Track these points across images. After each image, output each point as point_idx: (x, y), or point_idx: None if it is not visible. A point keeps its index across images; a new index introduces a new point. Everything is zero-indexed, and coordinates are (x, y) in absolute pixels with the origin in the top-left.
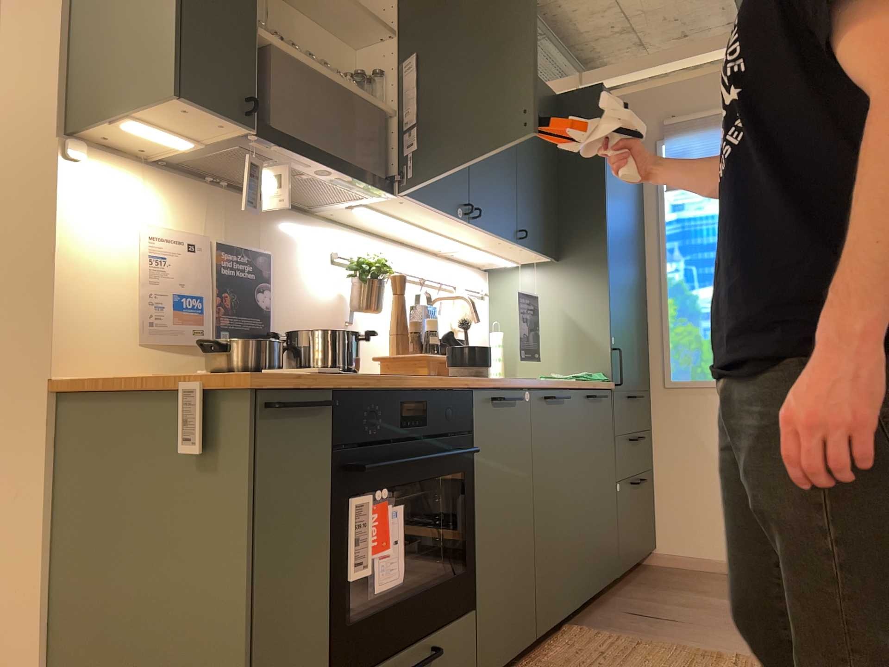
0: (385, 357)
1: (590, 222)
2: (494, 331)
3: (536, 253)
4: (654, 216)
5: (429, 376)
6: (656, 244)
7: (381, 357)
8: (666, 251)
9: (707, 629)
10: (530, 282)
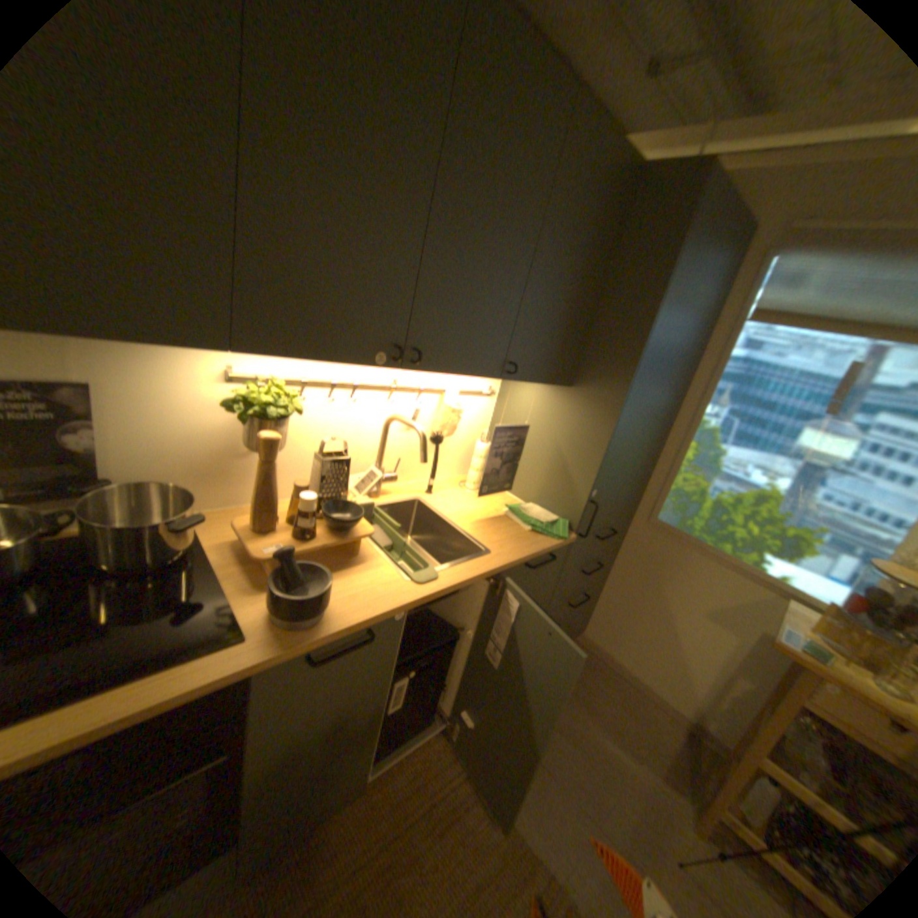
0: (237, 532)
1: (620, 356)
2: (482, 438)
3: (537, 382)
4: (722, 345)
5: (153, 674)
6: (708, 378)
7: (235, 527)
8: (715, 391)
9: (557, 794)
10: (537, 397)
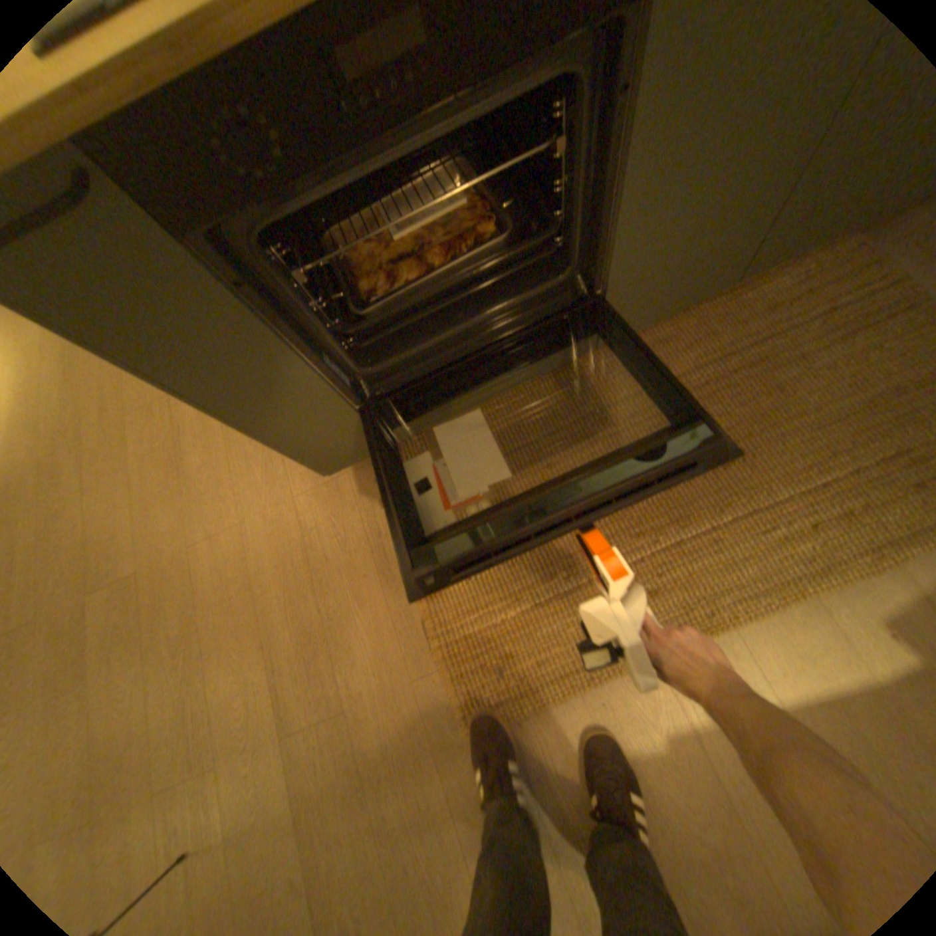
0: None
1: None
2: None
3: None
4: None
5: None
6: None
7: None
8: None
9: None
10: None
